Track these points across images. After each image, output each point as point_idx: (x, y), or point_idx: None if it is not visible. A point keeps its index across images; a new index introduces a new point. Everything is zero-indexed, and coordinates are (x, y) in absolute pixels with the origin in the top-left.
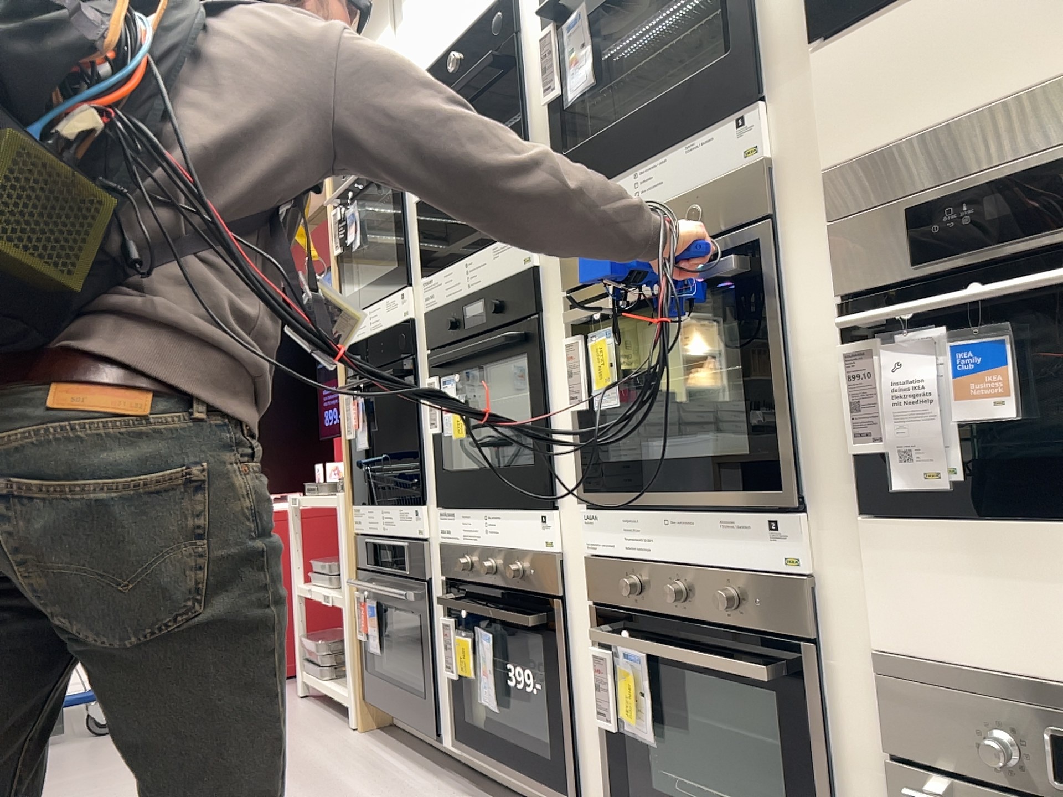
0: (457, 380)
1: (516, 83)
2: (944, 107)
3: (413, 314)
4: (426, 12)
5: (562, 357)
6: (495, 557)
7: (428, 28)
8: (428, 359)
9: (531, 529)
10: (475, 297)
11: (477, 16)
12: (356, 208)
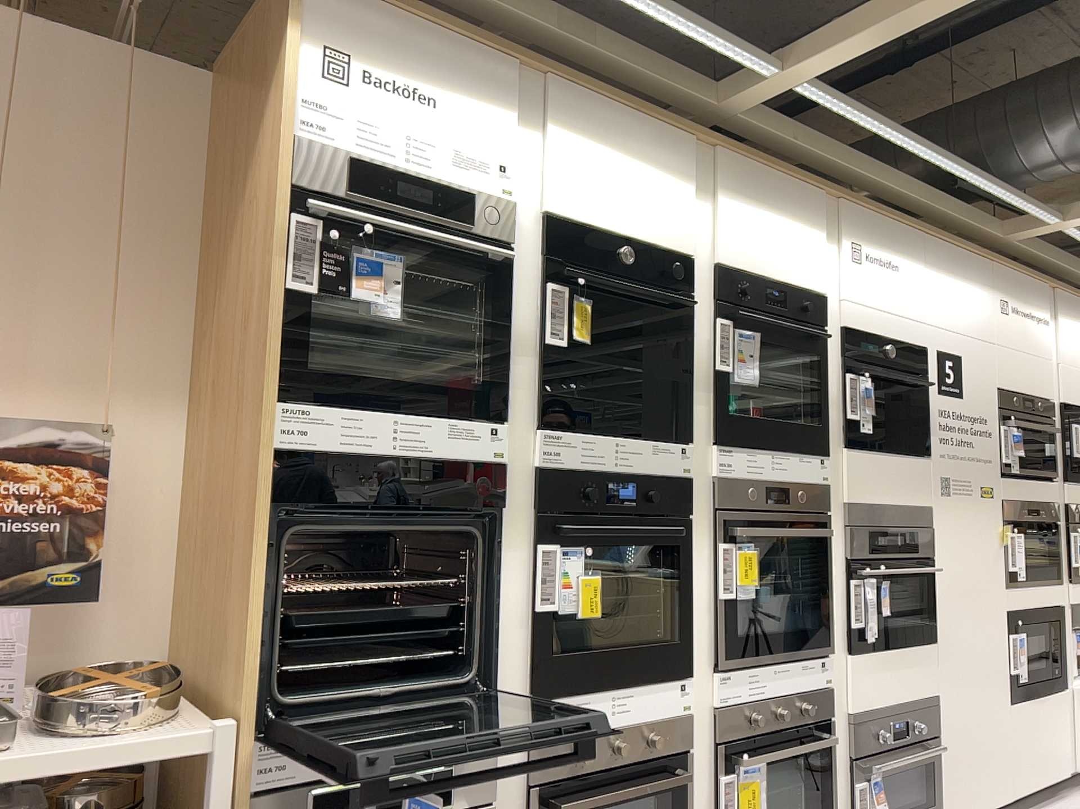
0: (585, 554)
1: (690, 329)
2: (877, 498)
3: (507, 460)
4: (593, 171)
5: (702, 555)
6: (619, 735)
7: (593, 188)
8: (539, 523)
9: (668, 696)
10: (627, 480)
11: (658, 242)
12: (401, 265)
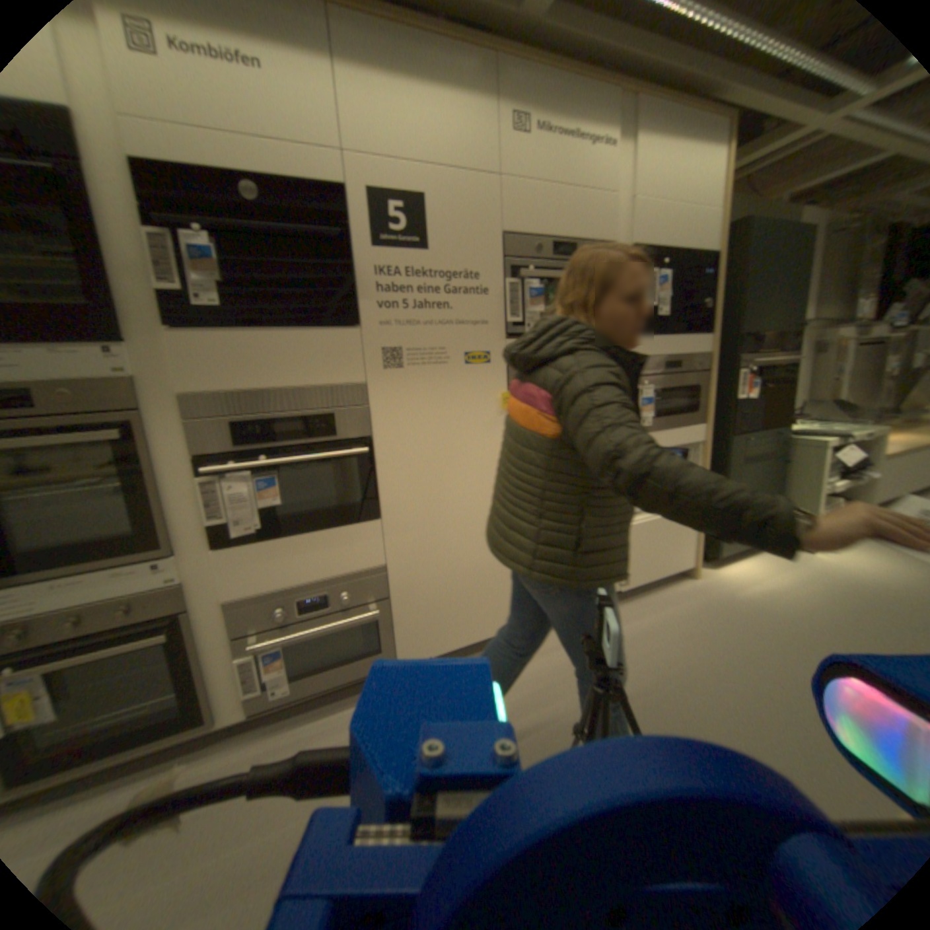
0: None
1: None
2: (242, 383)
3: None
4: None
5: None
6: None
7: None
8: None
9: None
10: None
11: None
12: None
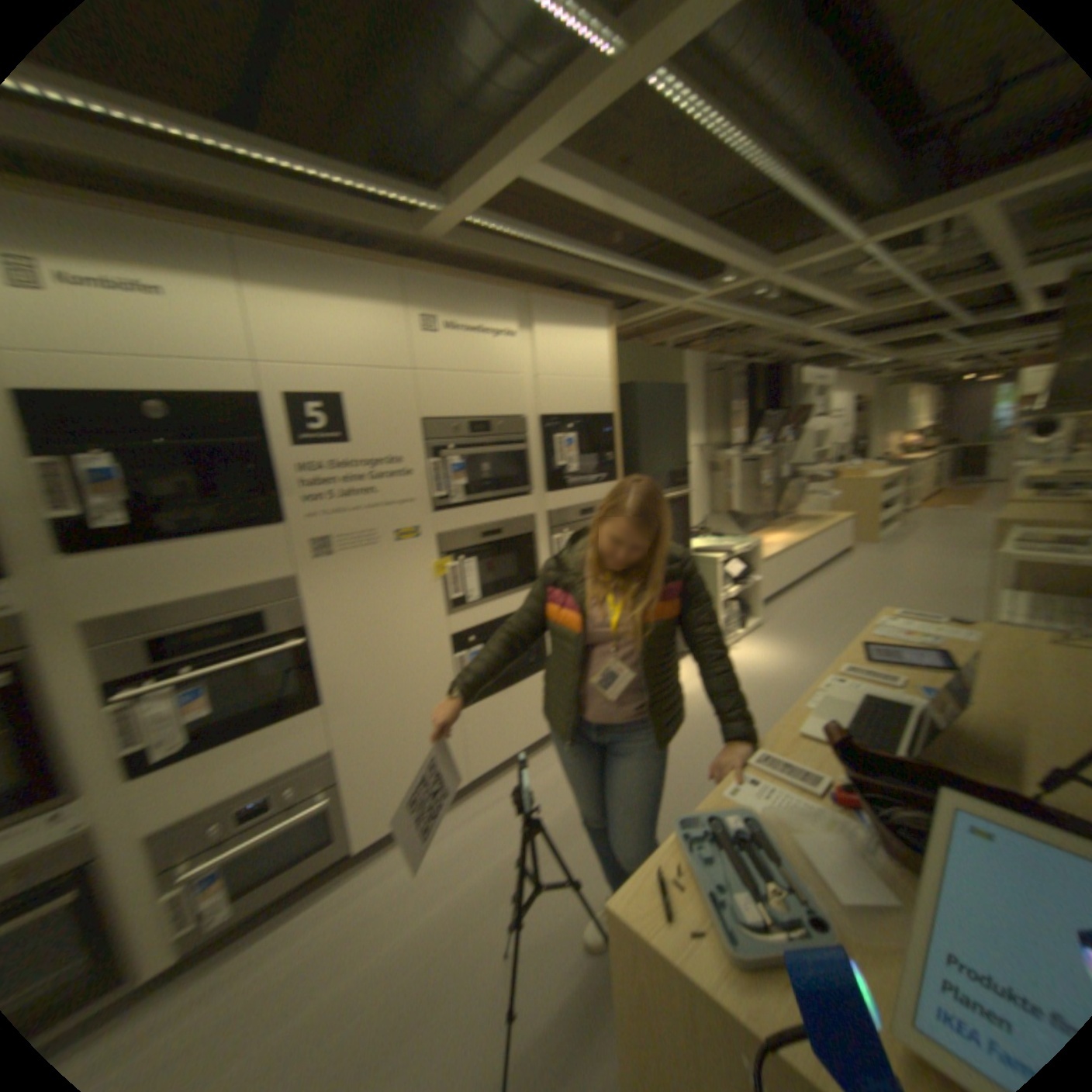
0: None
1: None
2: (153, 601)
3: None
4: None
5: None
6: None
7: None
8: None
9: None
10: None
11: None
12: None
